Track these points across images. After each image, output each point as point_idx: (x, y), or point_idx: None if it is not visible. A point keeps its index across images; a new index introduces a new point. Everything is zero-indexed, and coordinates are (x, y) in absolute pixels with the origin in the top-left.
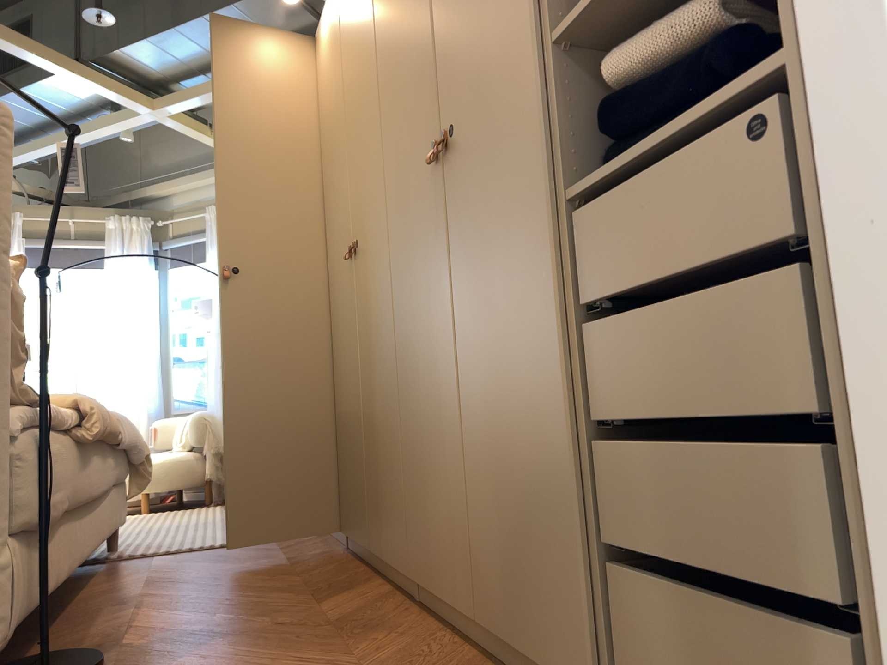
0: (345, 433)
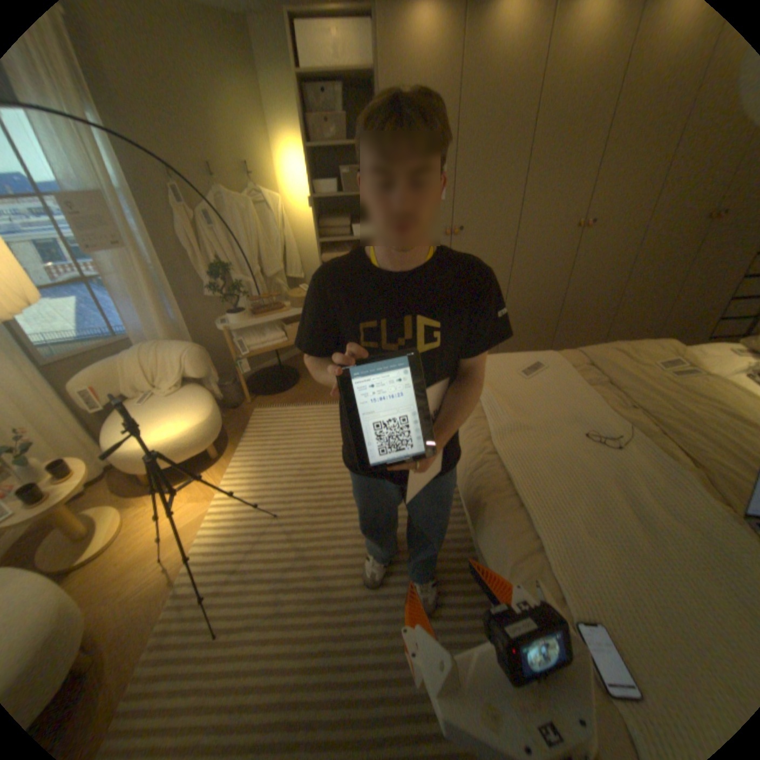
0: (516, 318)
